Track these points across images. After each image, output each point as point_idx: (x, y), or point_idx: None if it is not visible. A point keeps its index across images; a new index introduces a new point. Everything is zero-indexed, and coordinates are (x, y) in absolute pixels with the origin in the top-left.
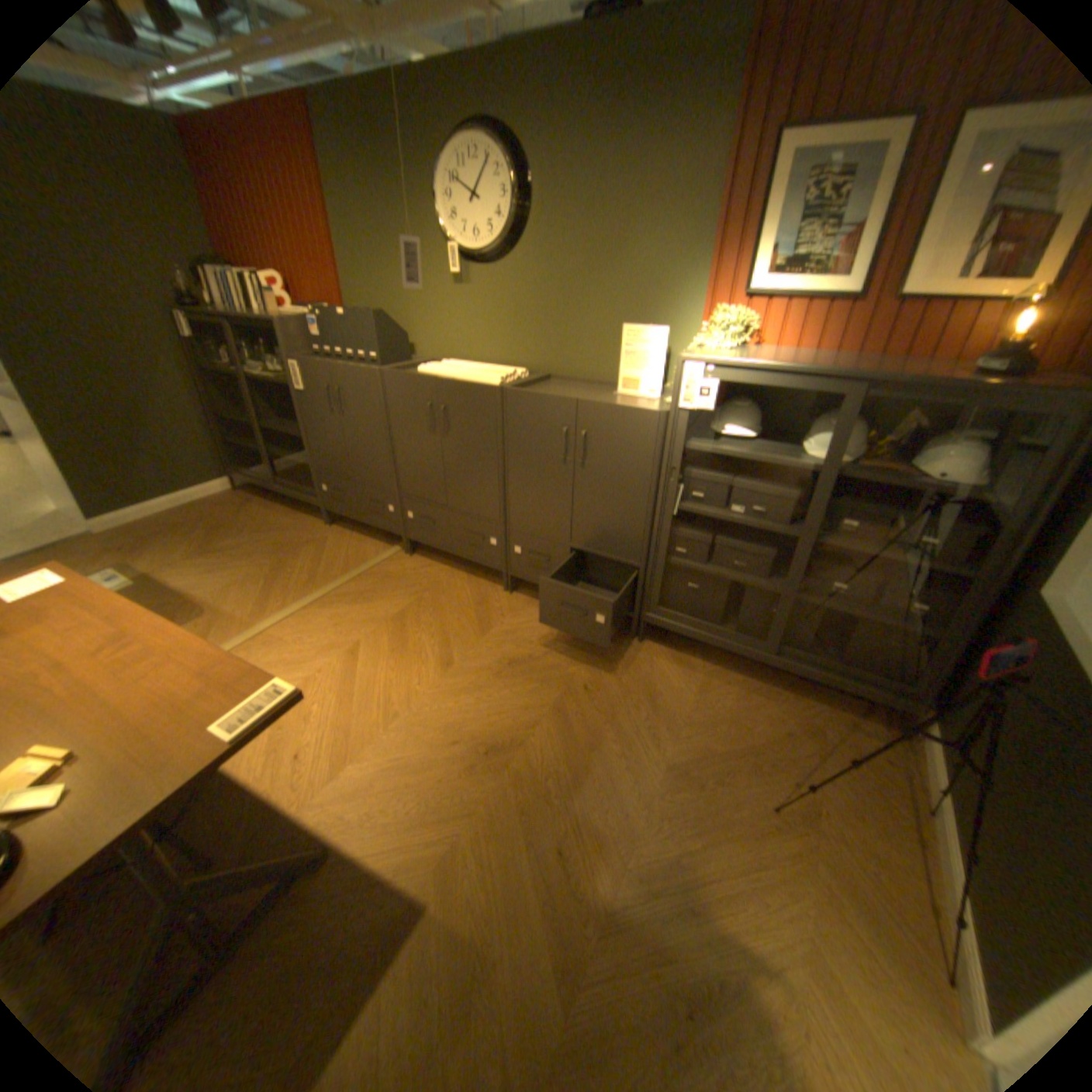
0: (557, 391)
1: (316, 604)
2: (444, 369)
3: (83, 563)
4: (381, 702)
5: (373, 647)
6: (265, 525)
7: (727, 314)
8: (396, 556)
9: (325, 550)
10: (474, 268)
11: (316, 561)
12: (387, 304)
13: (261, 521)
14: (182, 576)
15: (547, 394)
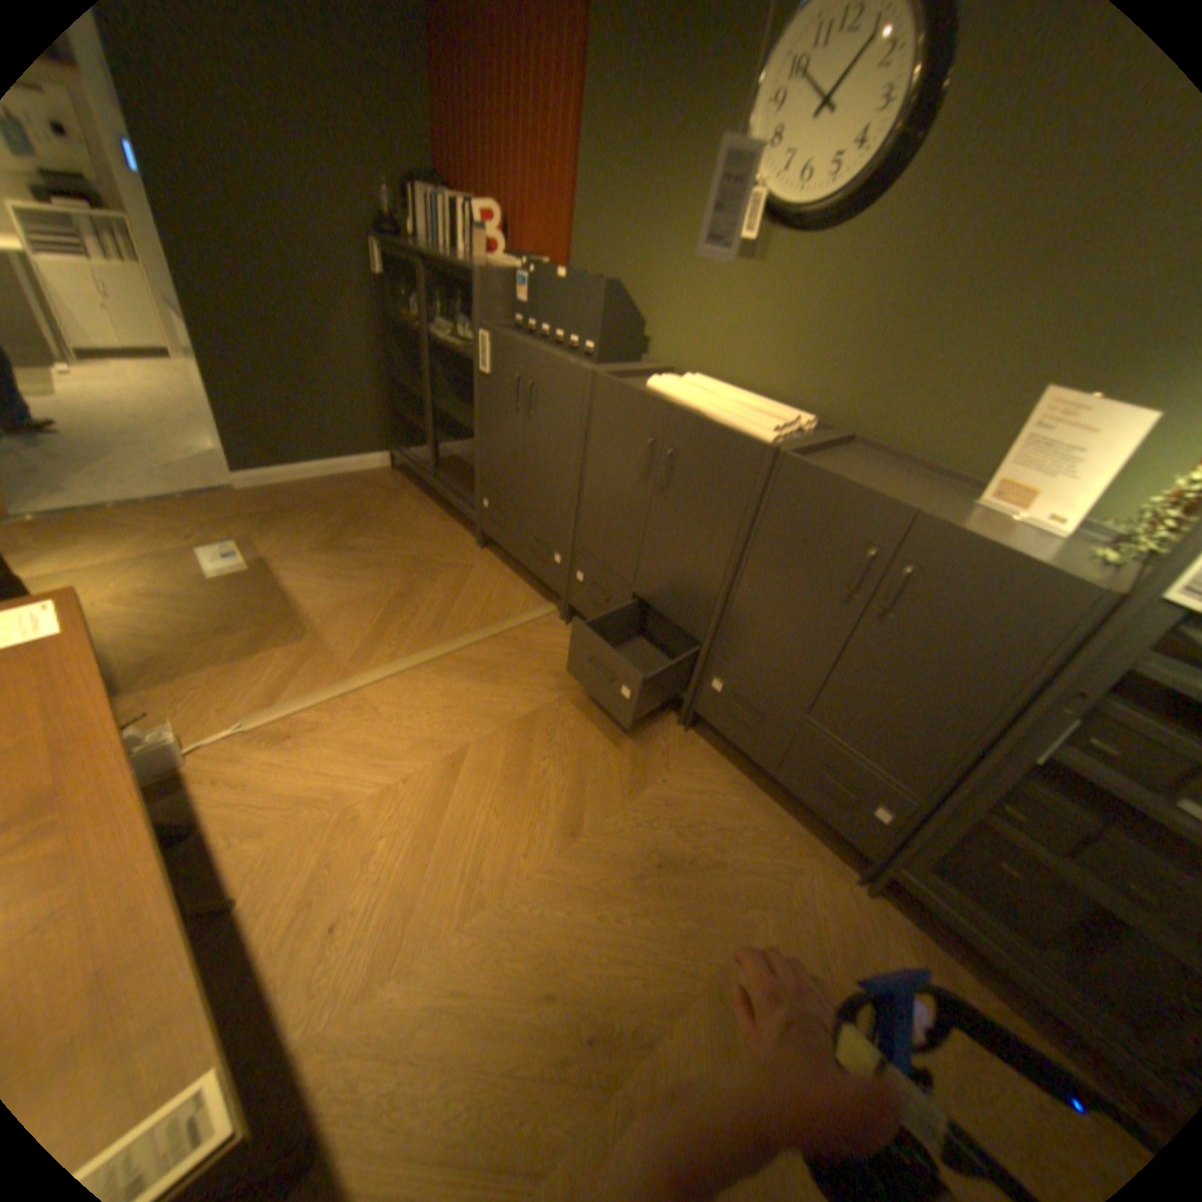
0: (867, 471)
1: (432, 666)
2: (685, 388)
3: (210, 526)
4: (468, 870)
5: (482, 763)
6: (410, 528)
7: None
8: (548, 619)
9: (466, 584)
10: (781, 235)
11: (451, 598)
12: (628, 271)
13: (407, 520)
14: (300, 575)
15: (859, 480)
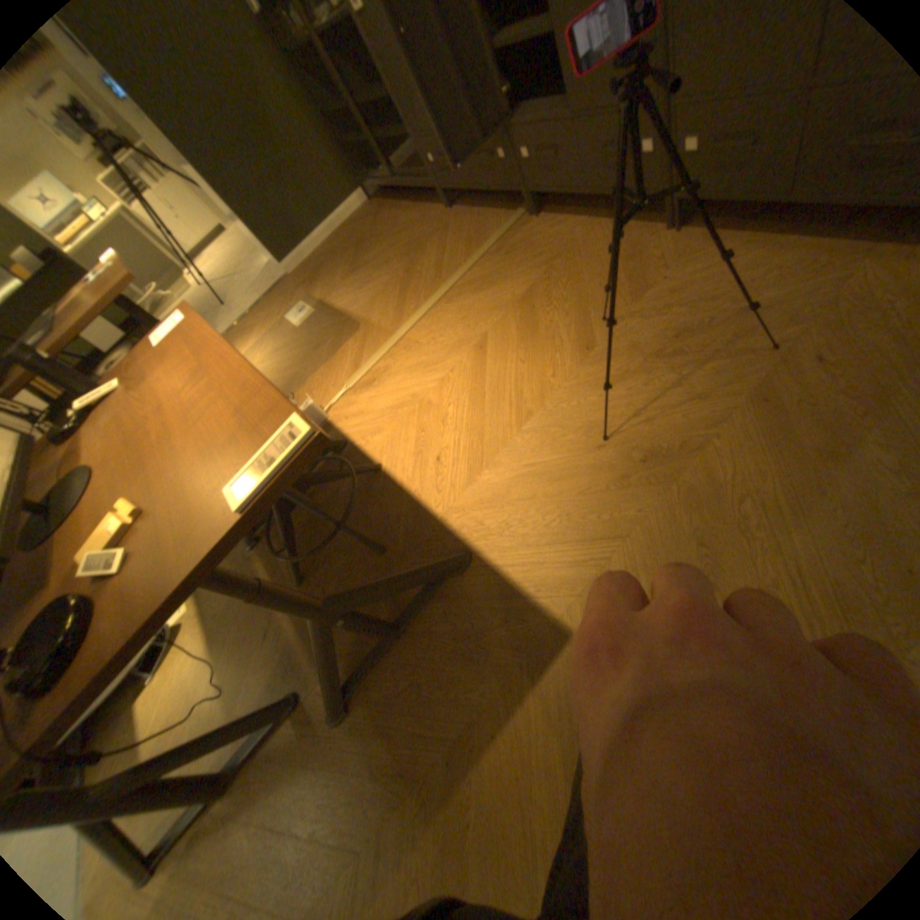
0: None
1: (444, 299)
2: None
3: (286, 299)
4: (514, 398)
5: (502, 336)
6: (396, 226)
7: None
8: (520, 220)
9: (448, 236)
10: None
11: (442, 251)
12: None
13: (392, 223)
14: (343, 295)
15: None
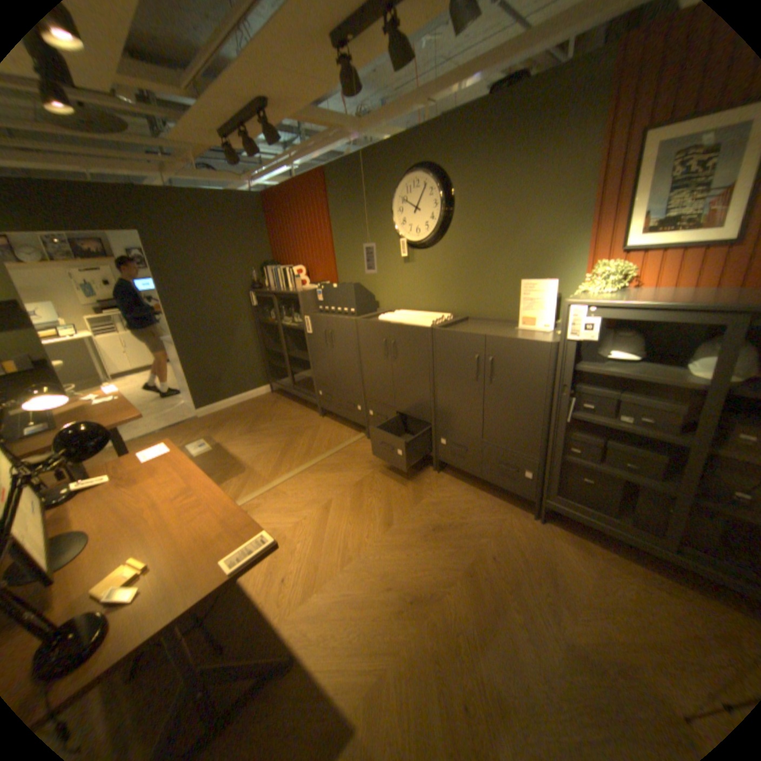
0: (472, 328)
1: (307, 471)
2: (394, 317)
3: (189, 435)
4: (341, 548)
5: (339, 505)
6: (285, 416)
7: (608, 266)
8: (361, 440)
9: (317, 434)
10: (416, 252)
11: (311, 441)
12: (363, 278)
13: (283, 413)
14: (237, 446)
15: (463, 331)
